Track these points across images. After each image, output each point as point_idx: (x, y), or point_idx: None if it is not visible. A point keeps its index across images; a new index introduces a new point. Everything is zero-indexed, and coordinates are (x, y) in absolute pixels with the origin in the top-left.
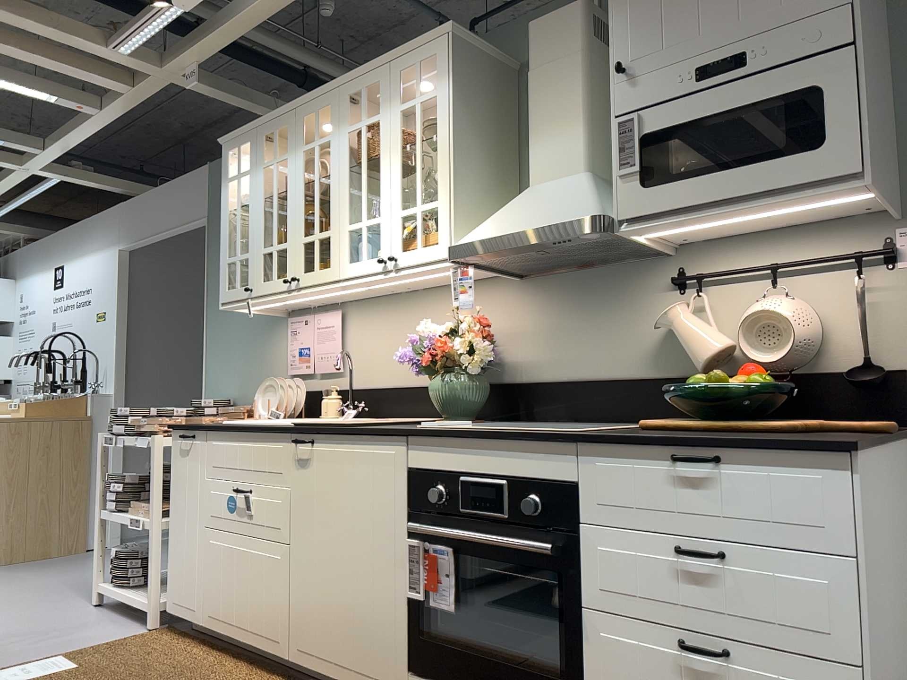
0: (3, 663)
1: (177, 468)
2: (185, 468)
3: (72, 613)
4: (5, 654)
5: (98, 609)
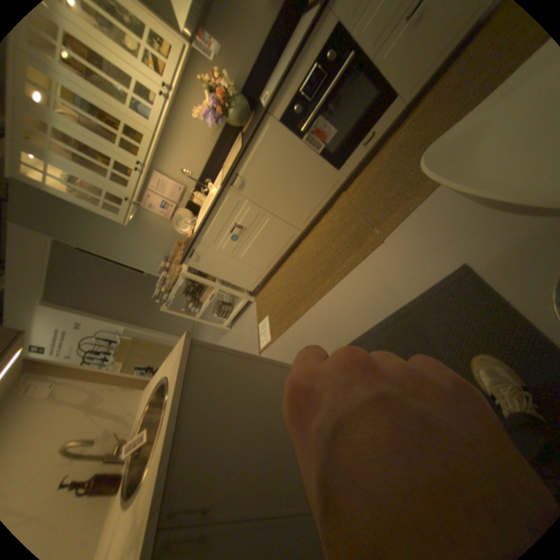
0: (255, 344)
1: (202, 266)
2: (205, 261)
3: (232, 335)
4: (249, 346)
5: (234, 327)
